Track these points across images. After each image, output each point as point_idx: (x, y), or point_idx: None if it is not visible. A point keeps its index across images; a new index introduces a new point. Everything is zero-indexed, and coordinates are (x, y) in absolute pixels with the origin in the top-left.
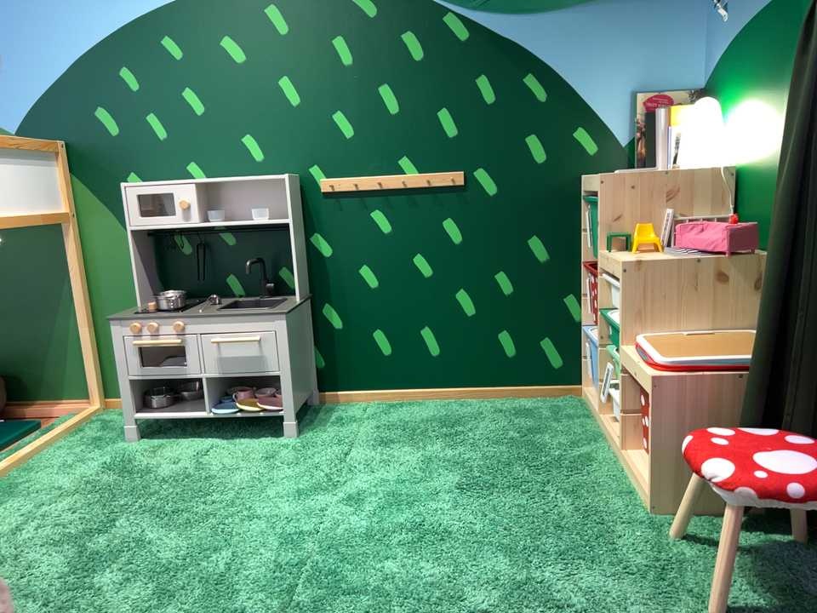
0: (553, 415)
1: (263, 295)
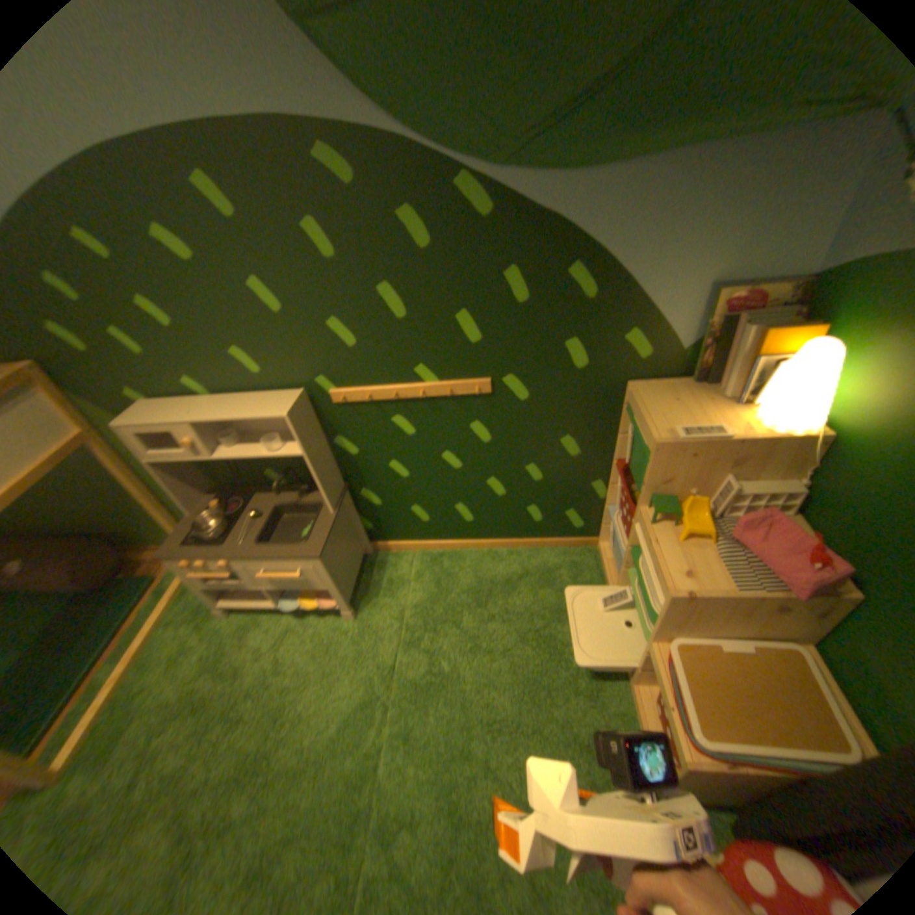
0: (572, 583)
1: (302, 495)
